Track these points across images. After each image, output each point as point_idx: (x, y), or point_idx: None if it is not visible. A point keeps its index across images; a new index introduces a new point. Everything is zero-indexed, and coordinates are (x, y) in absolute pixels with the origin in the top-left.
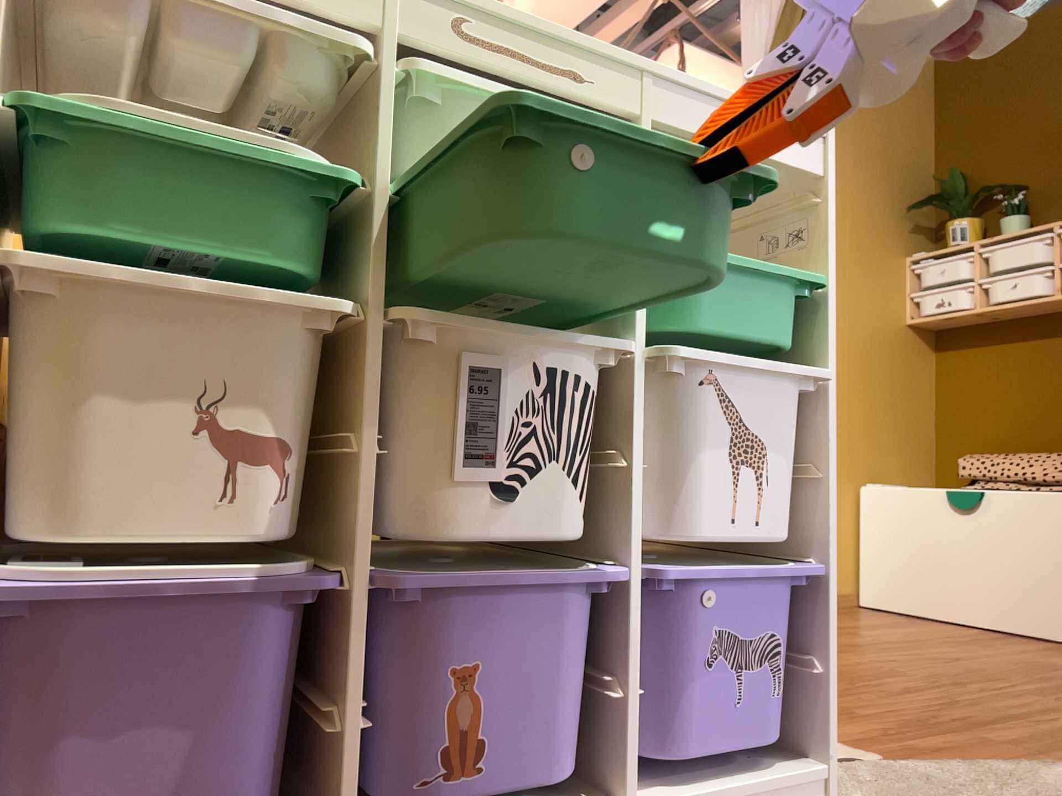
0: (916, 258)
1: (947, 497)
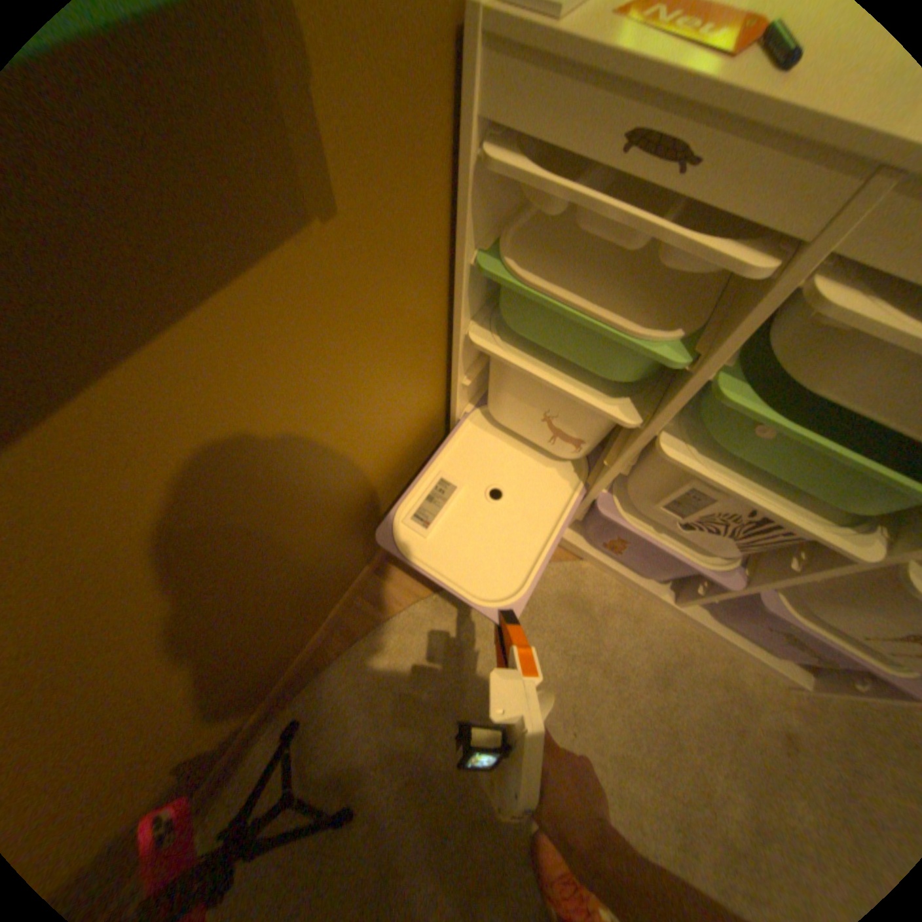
0: None
1: None
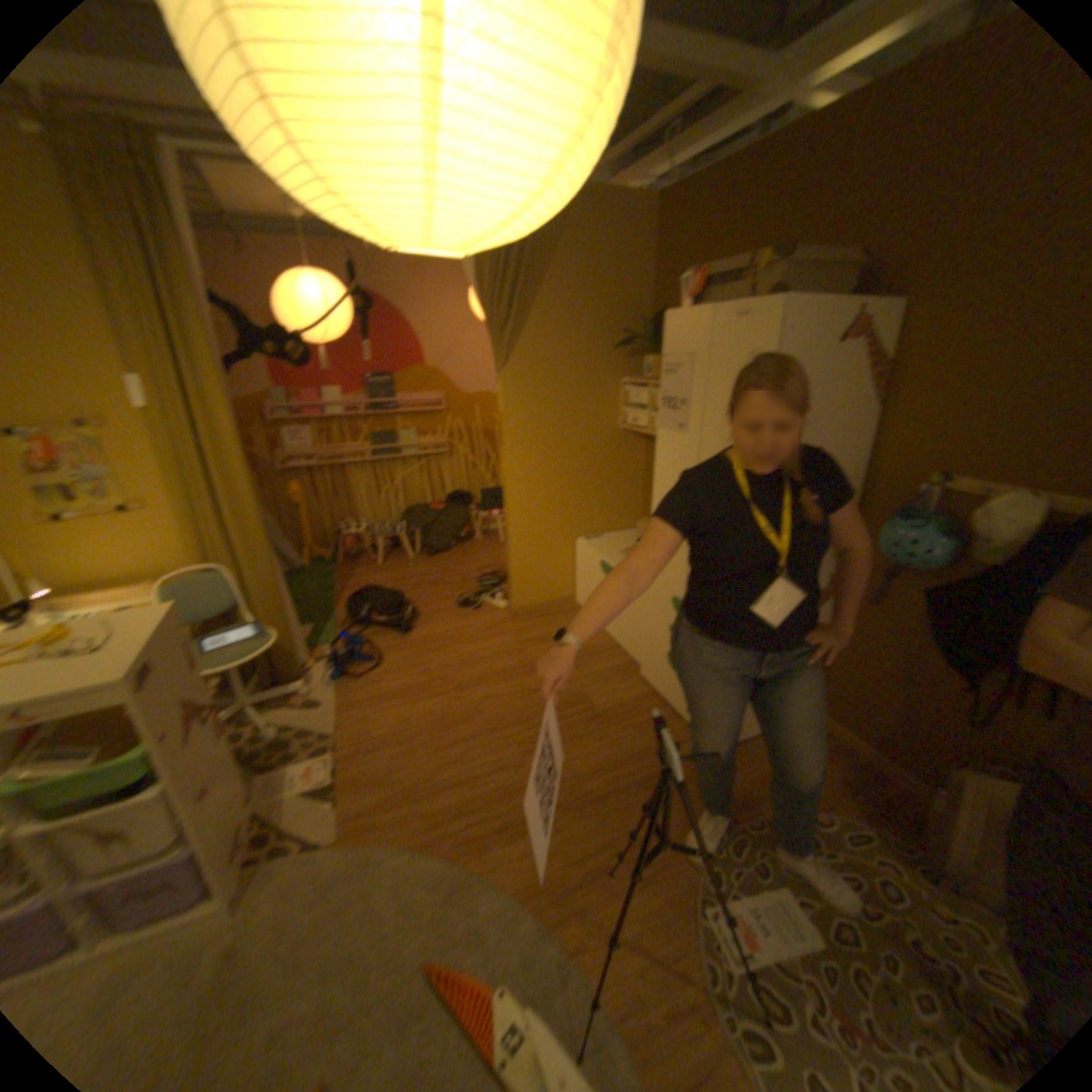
0: (628, 382)
1: (600, 570)
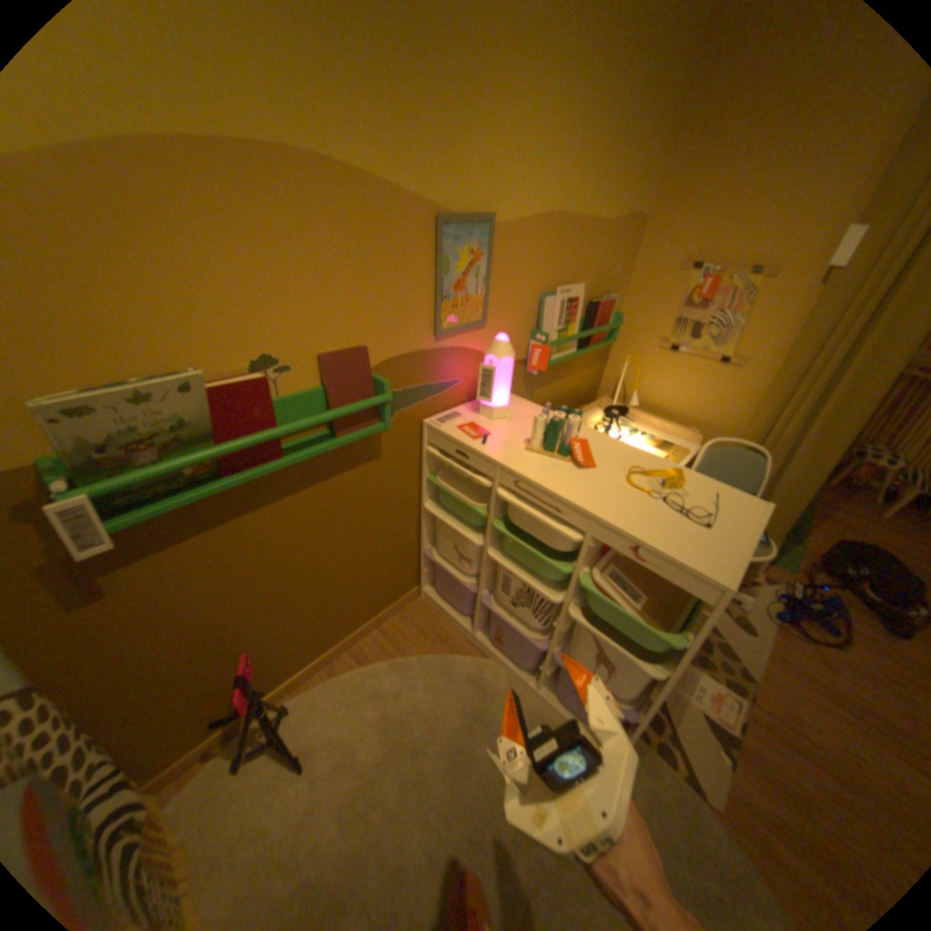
0: None
1: None
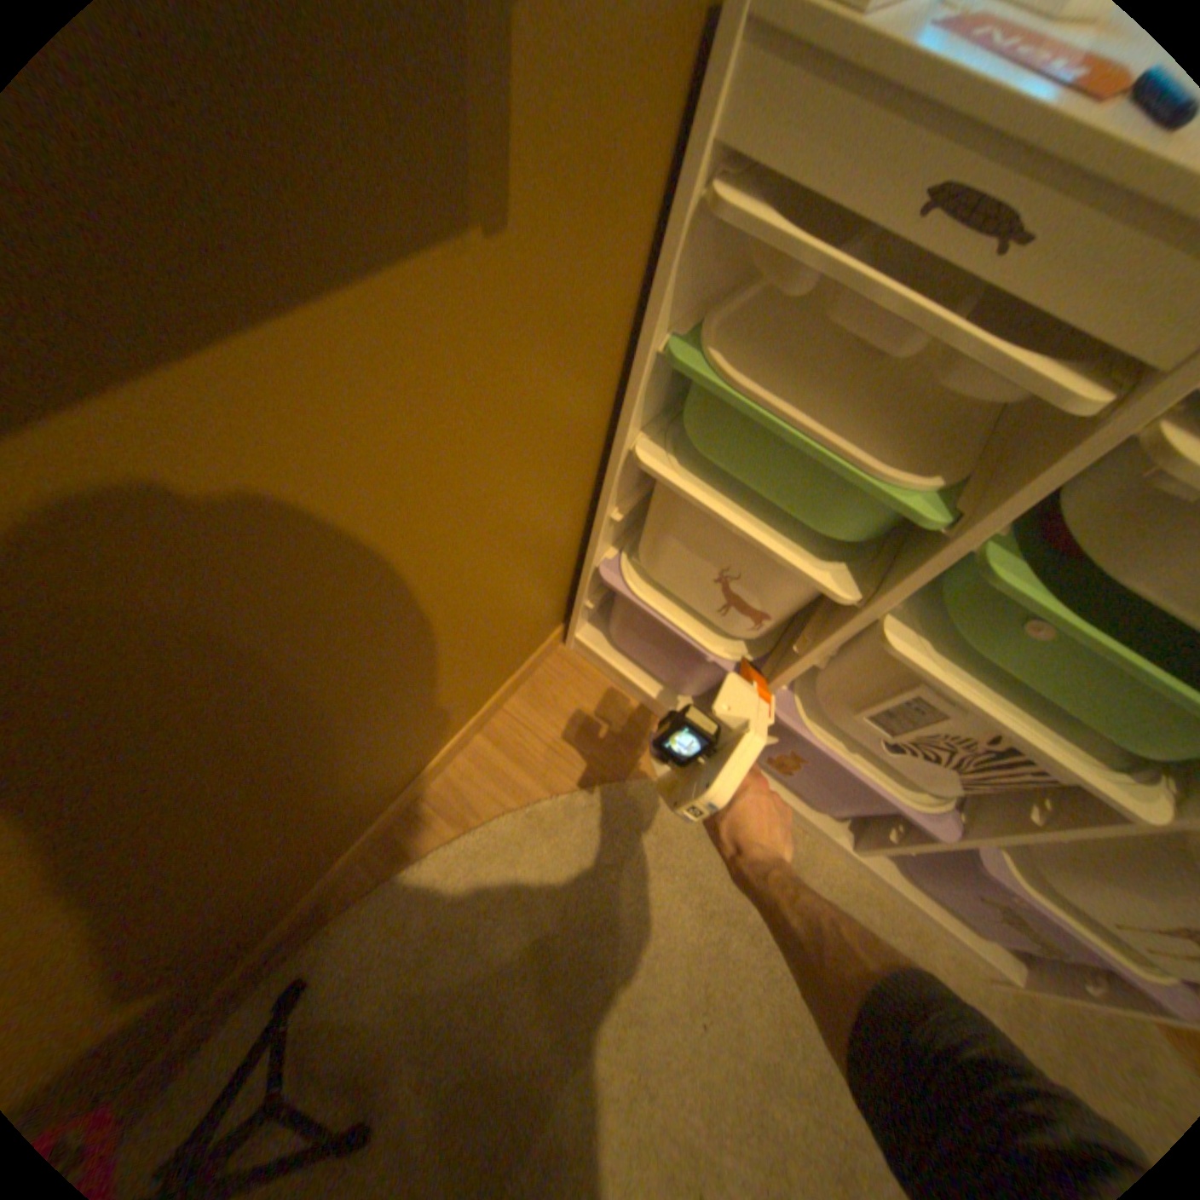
0: None
1: None
